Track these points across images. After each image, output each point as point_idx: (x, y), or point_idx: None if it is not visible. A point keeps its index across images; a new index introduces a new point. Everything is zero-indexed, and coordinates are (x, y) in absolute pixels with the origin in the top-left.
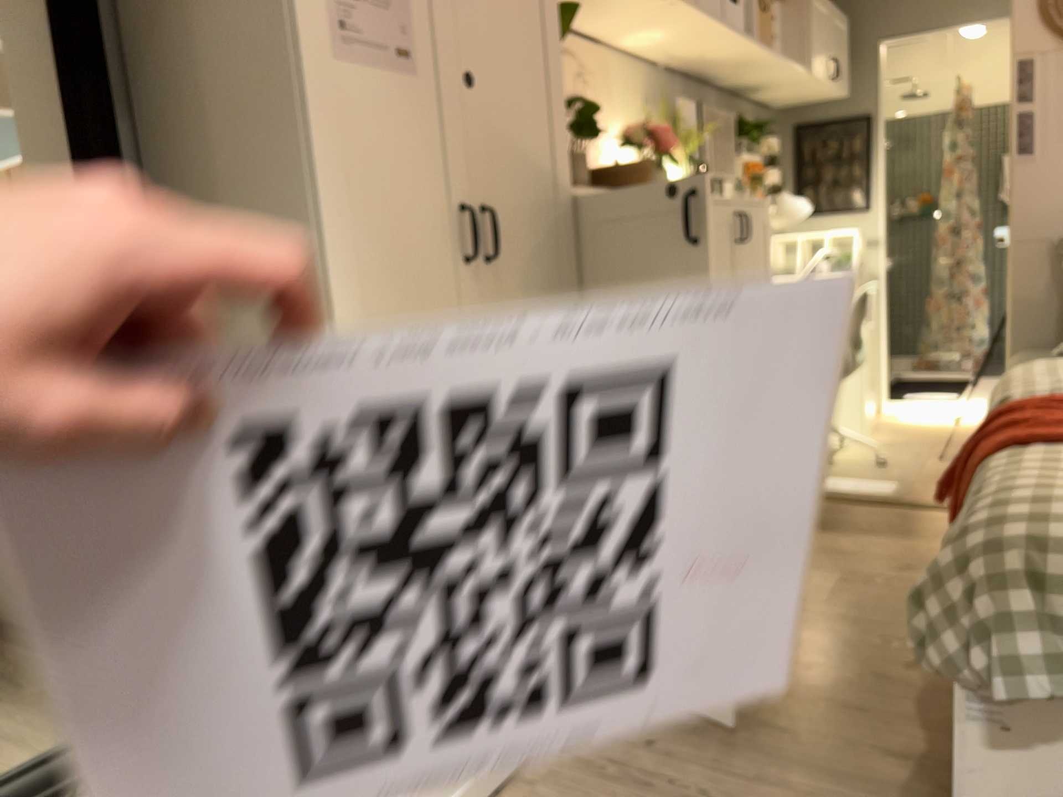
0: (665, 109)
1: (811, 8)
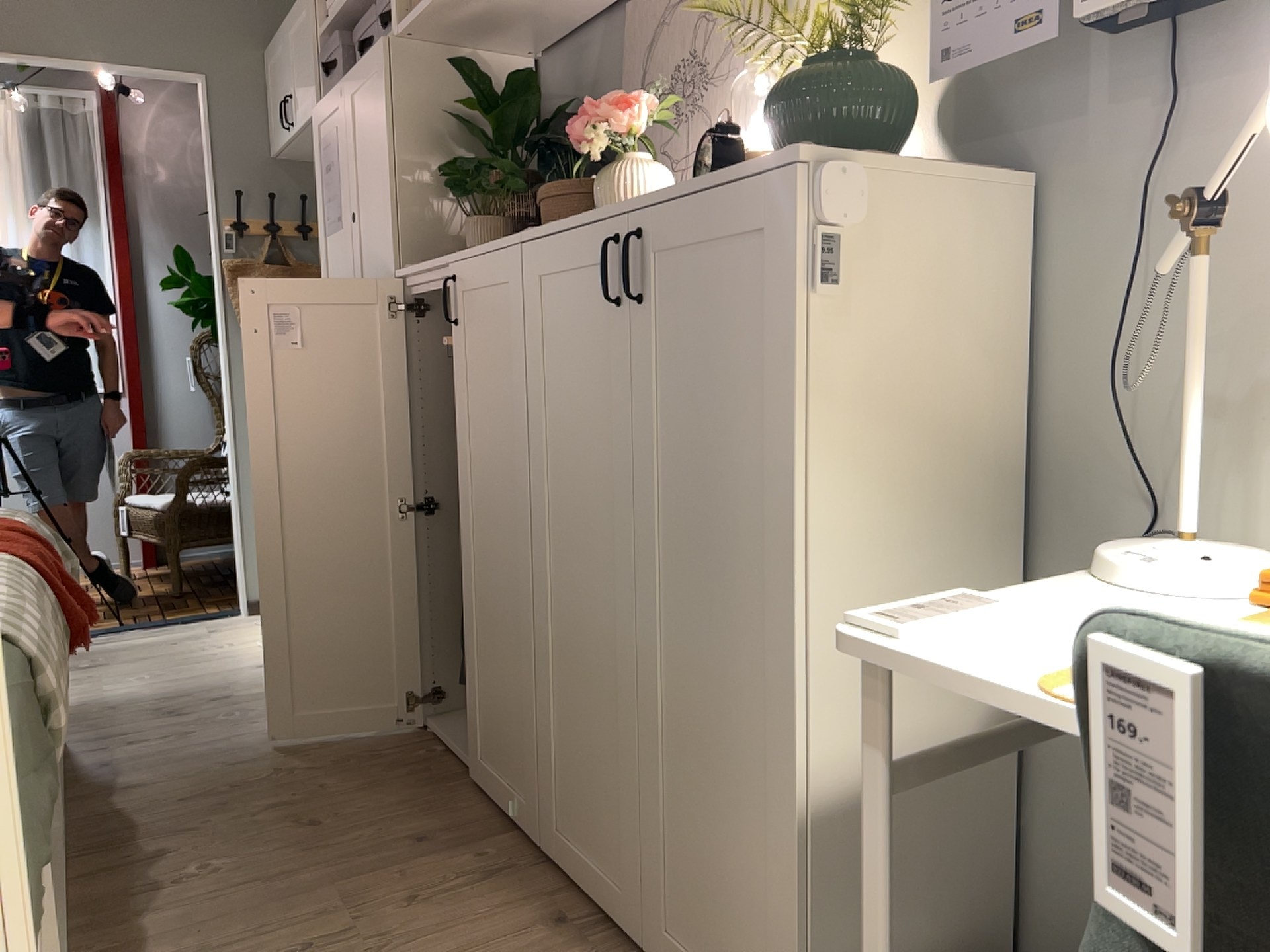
0: None
1: None
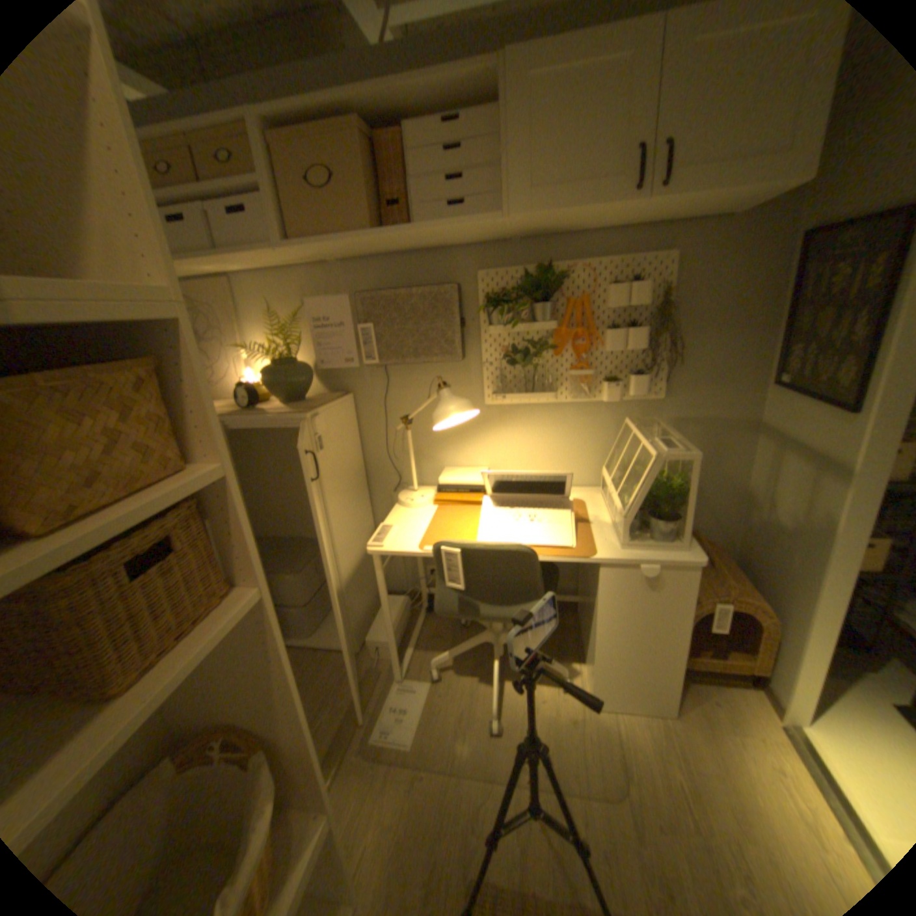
0: (276, 316)
1: (506, 94)
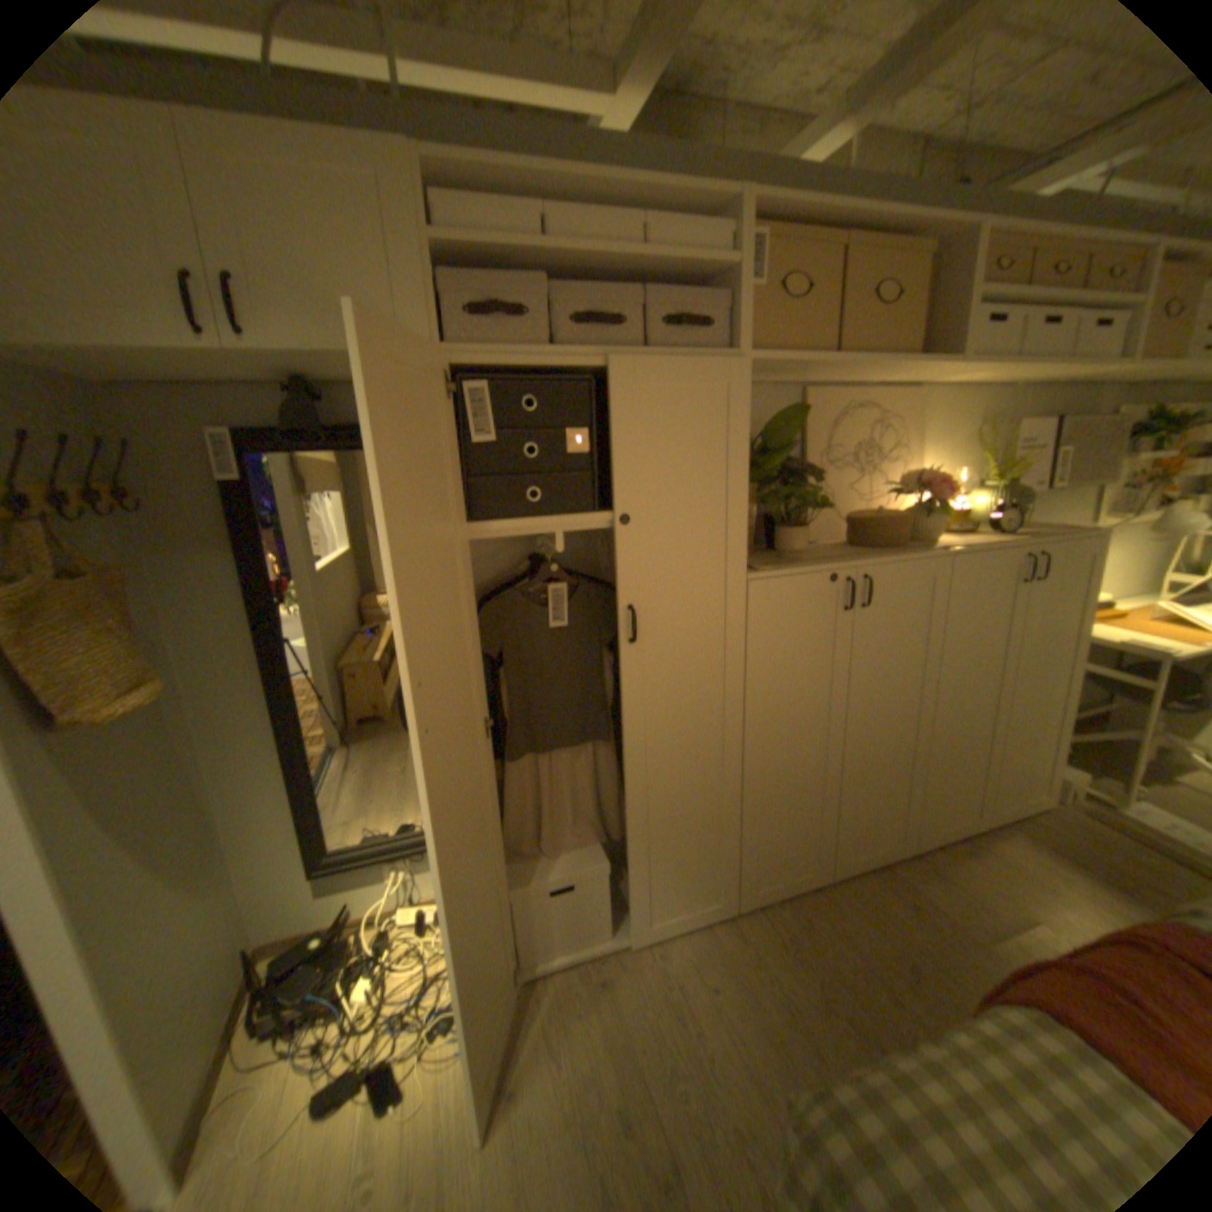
0: (995, 437)
1: None
